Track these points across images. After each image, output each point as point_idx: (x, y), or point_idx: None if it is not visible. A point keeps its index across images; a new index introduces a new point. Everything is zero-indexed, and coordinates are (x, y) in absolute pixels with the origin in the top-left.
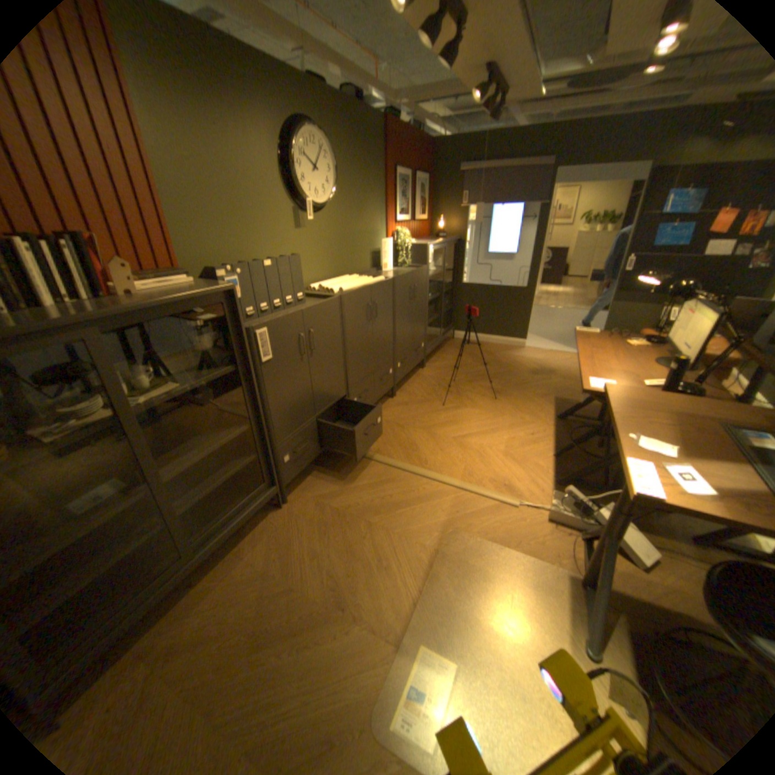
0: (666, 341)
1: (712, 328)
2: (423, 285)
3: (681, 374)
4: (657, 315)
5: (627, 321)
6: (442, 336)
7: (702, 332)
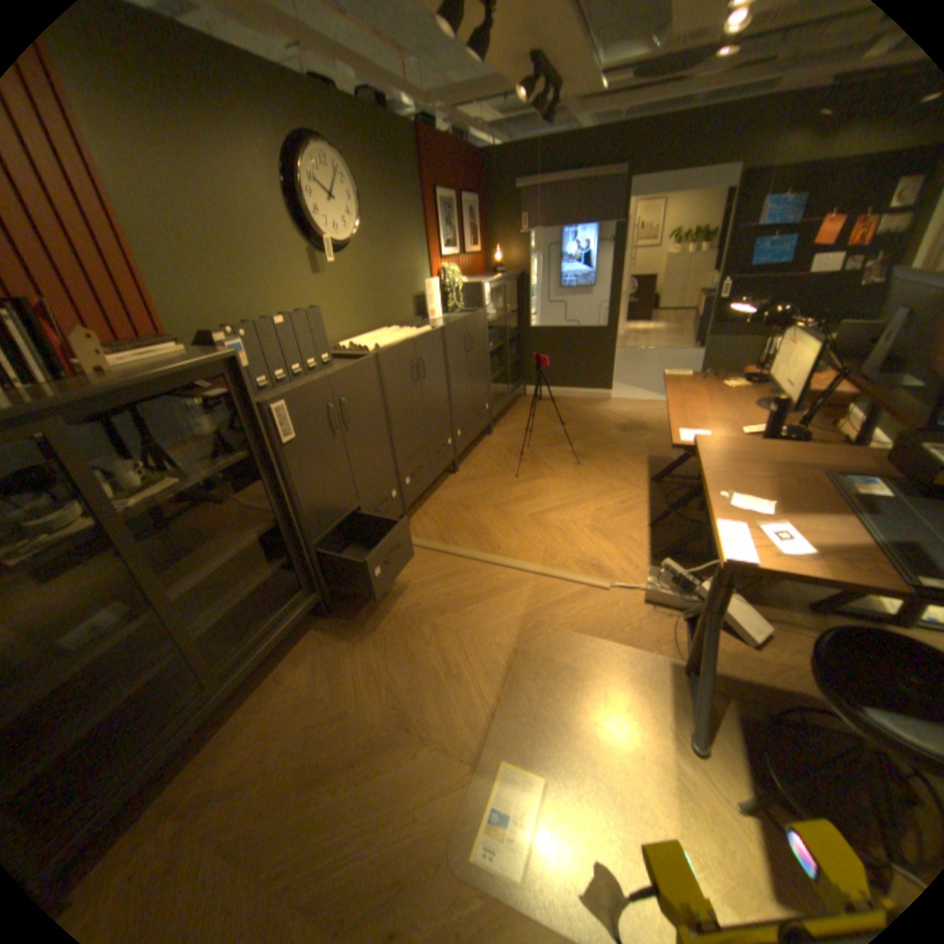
0: (768, 379)
1: (815, 360)
2: (481, 333)
3: (782, 416)
4: (761, 349)
5: (728, 359)
6: (511, 393)
7: (805, 365)
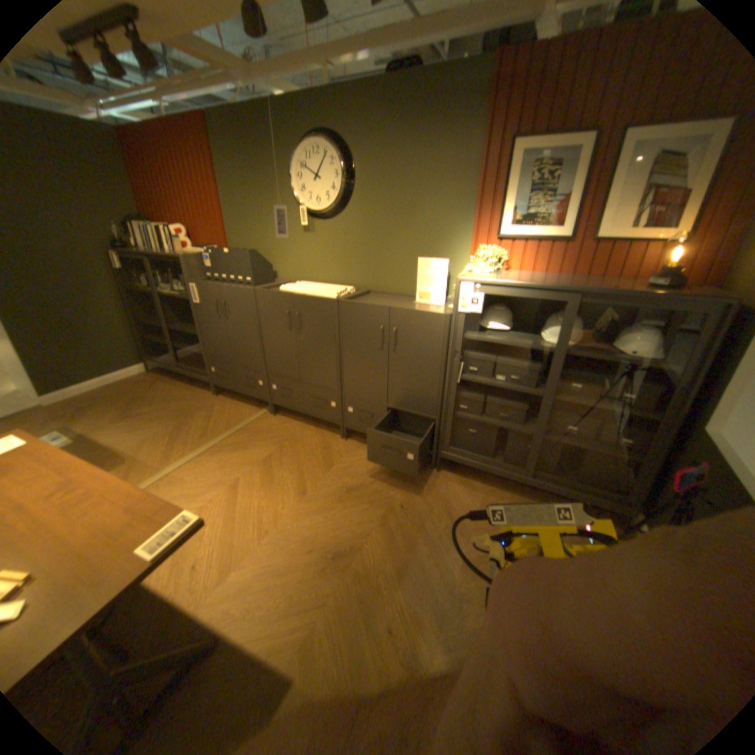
0: None
1: None
2: (433, 339)
3: None
4: None
5: None
6: (549, 481)
7: None
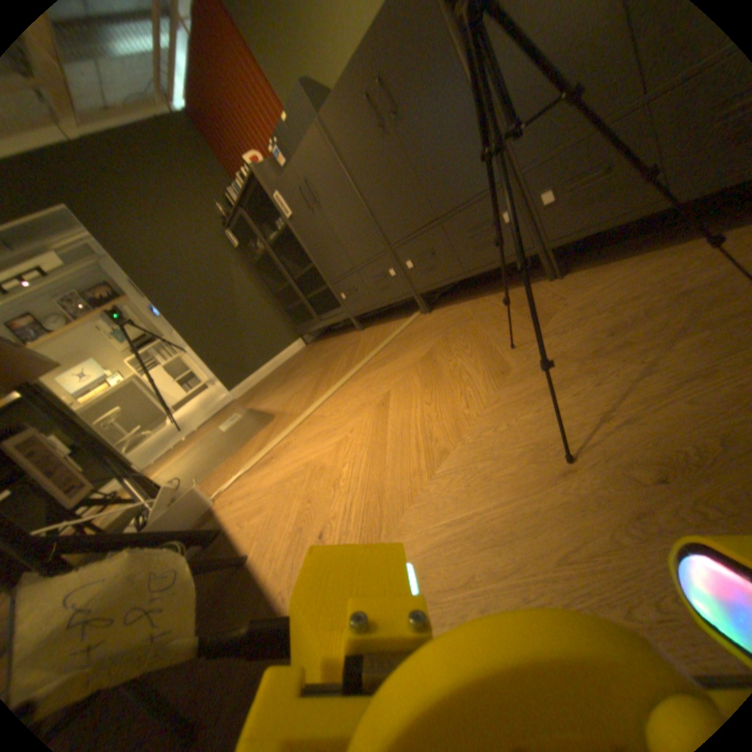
0: None
1: None
2: None
3: None
4: None
5: None
6: None
7: None
